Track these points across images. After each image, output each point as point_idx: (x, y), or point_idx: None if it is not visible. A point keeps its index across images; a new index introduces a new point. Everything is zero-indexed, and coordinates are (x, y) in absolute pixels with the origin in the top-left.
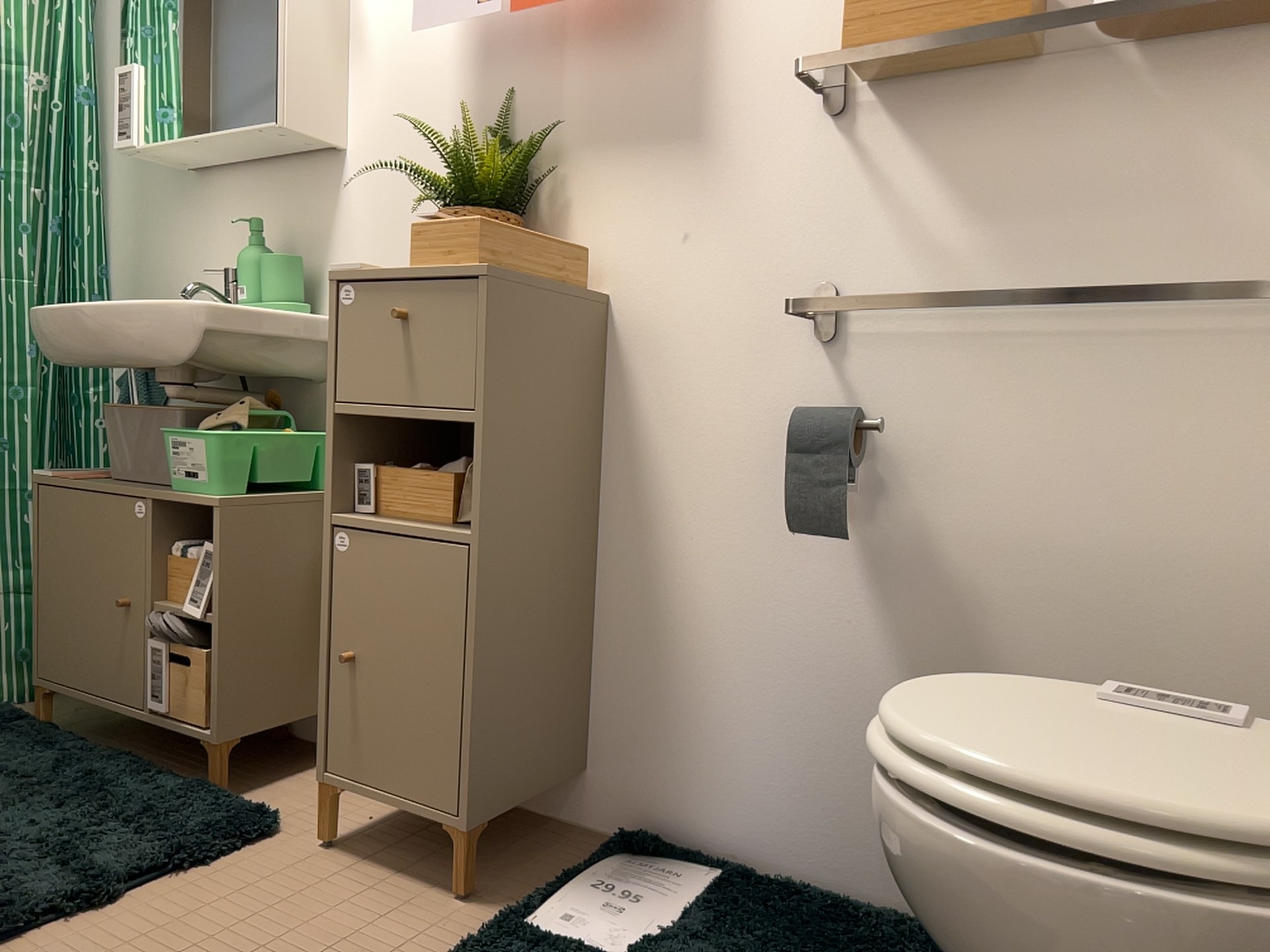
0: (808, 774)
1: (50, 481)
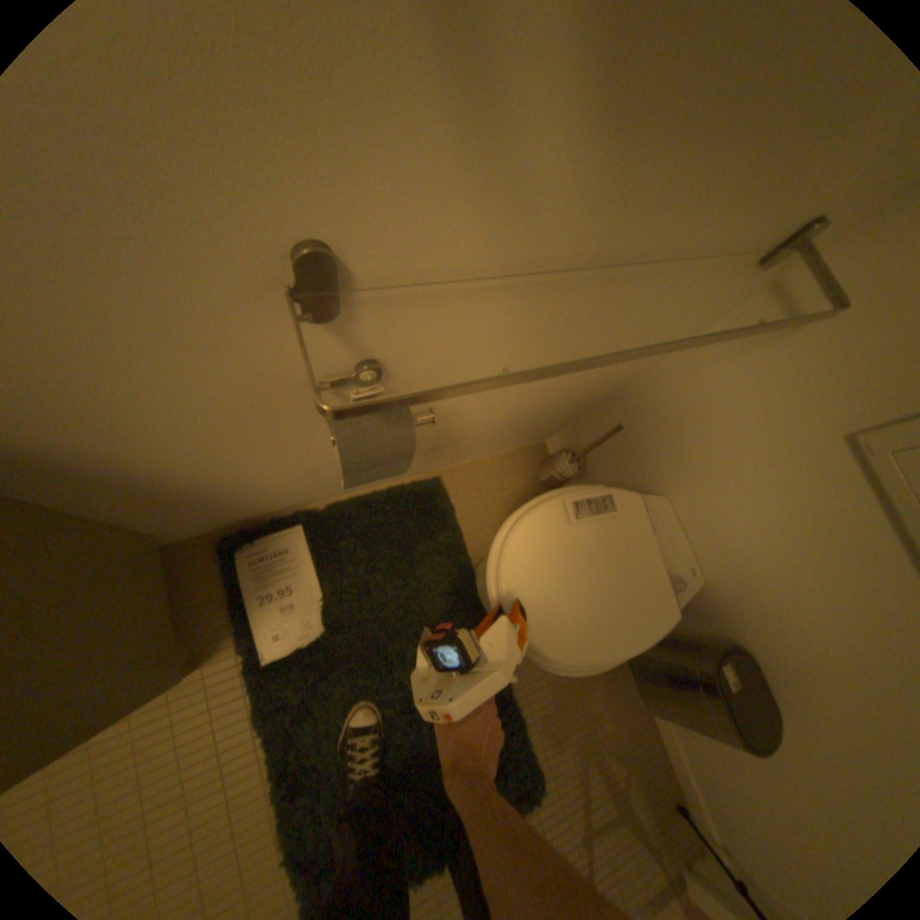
0: (336, 480)
1: None
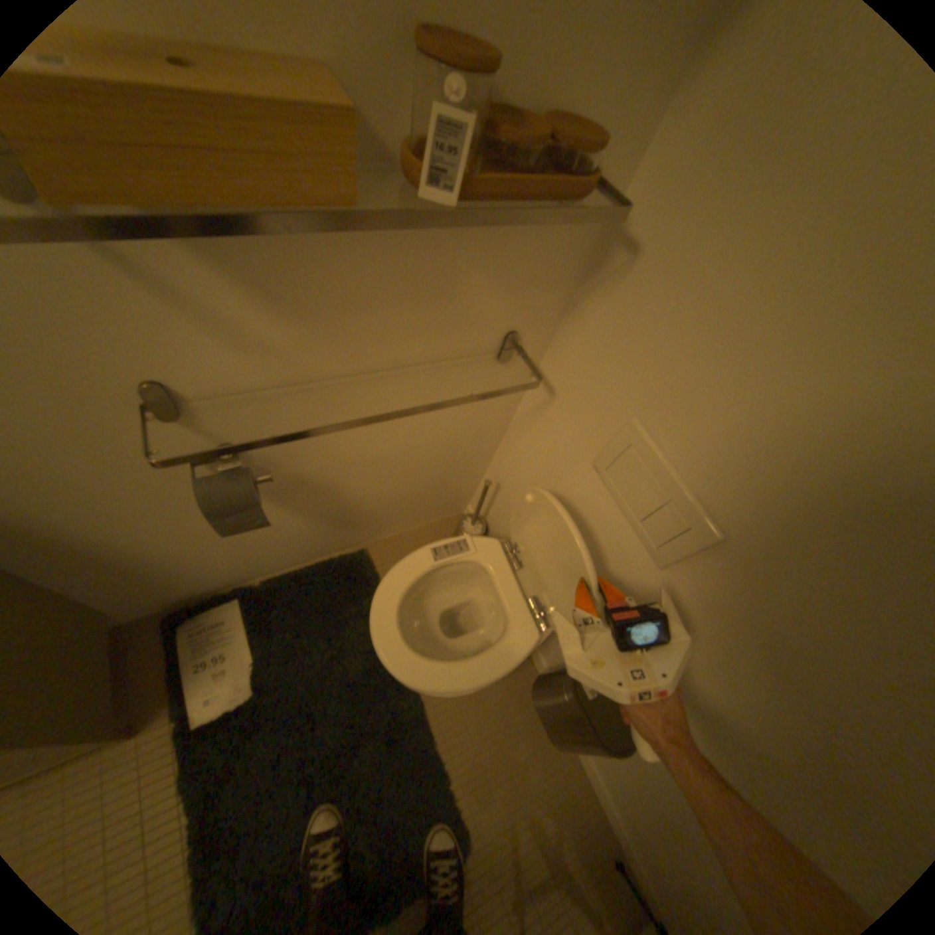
0: (260, 554)
1: None
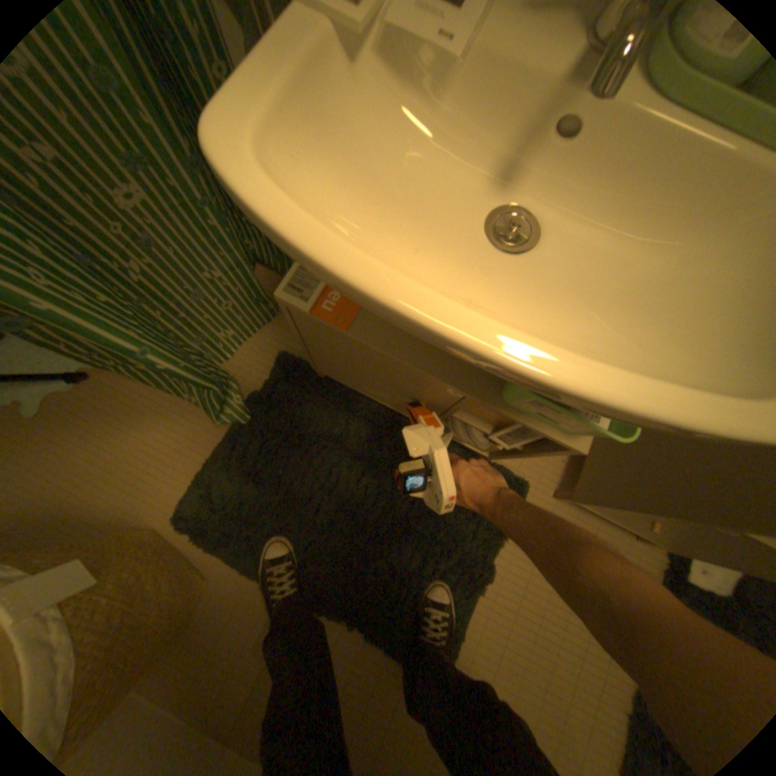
0: None
1: (306, 313)
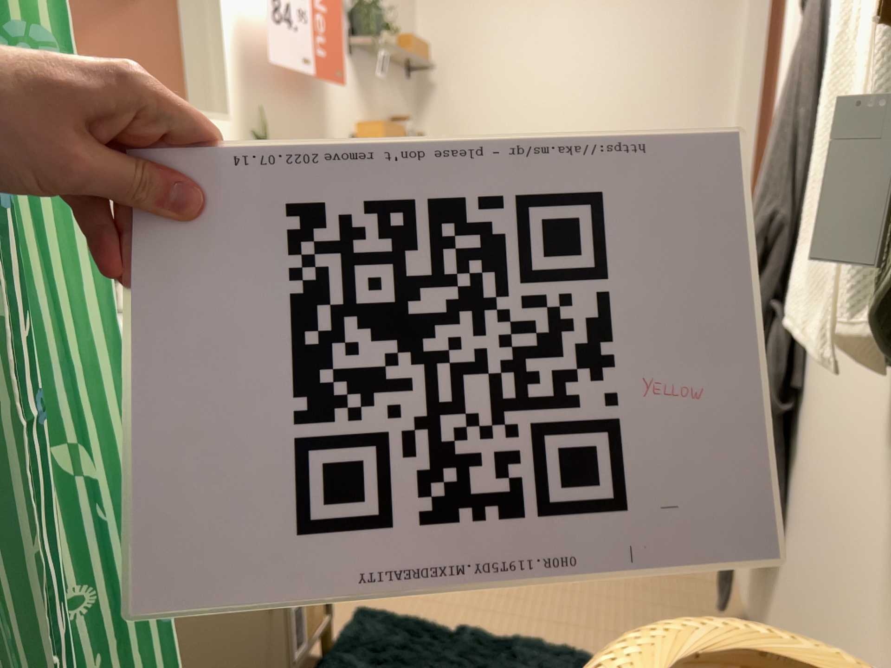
0: None
1: None
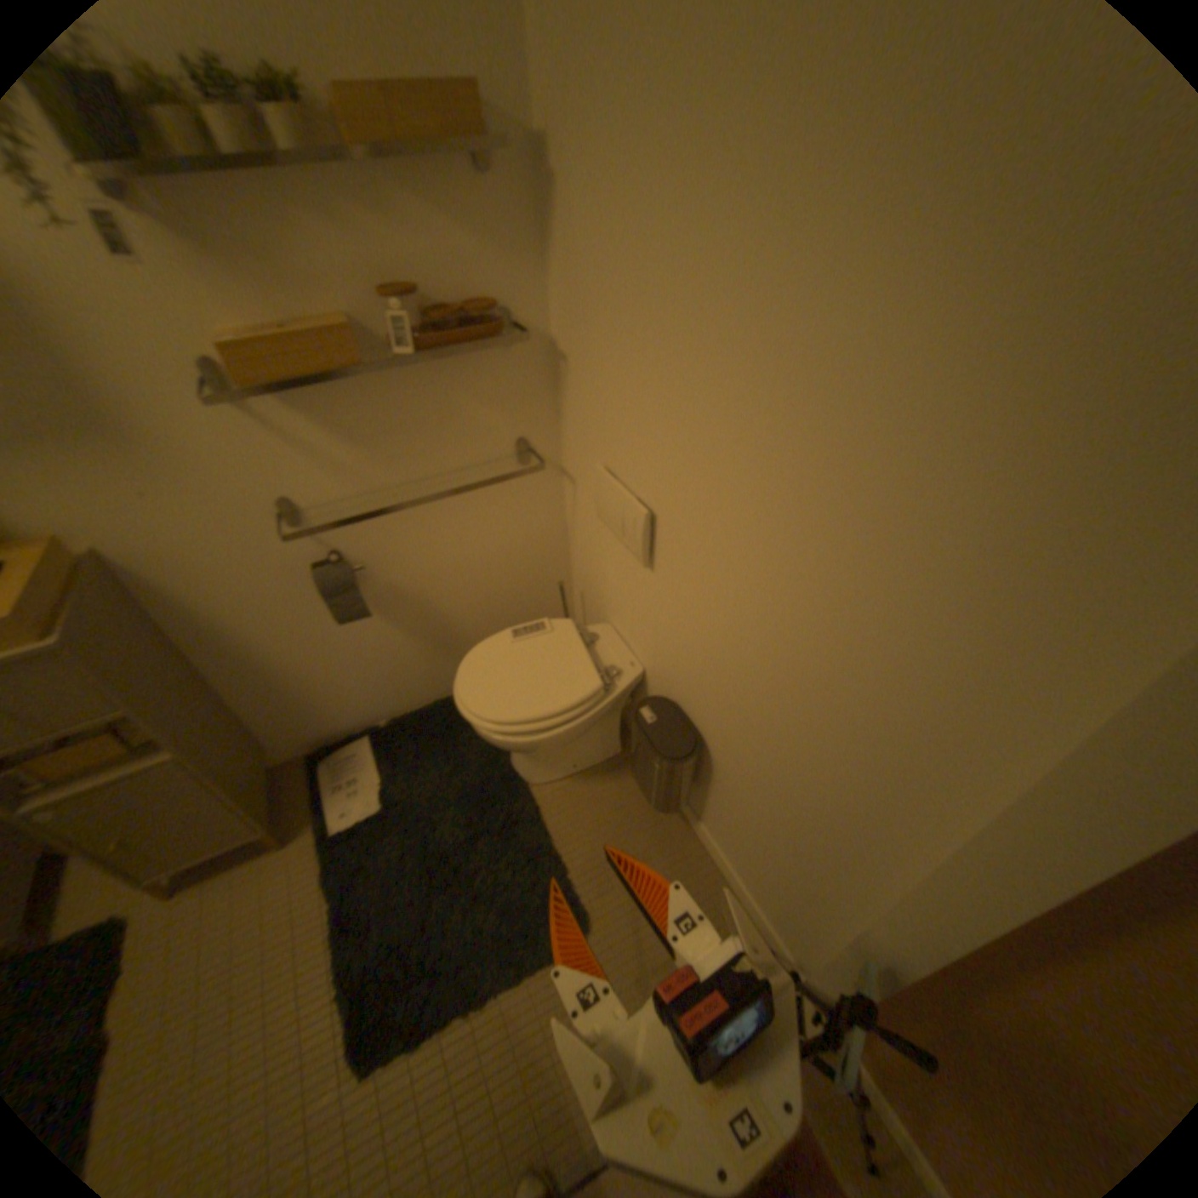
0: (379, 686)
1: None
